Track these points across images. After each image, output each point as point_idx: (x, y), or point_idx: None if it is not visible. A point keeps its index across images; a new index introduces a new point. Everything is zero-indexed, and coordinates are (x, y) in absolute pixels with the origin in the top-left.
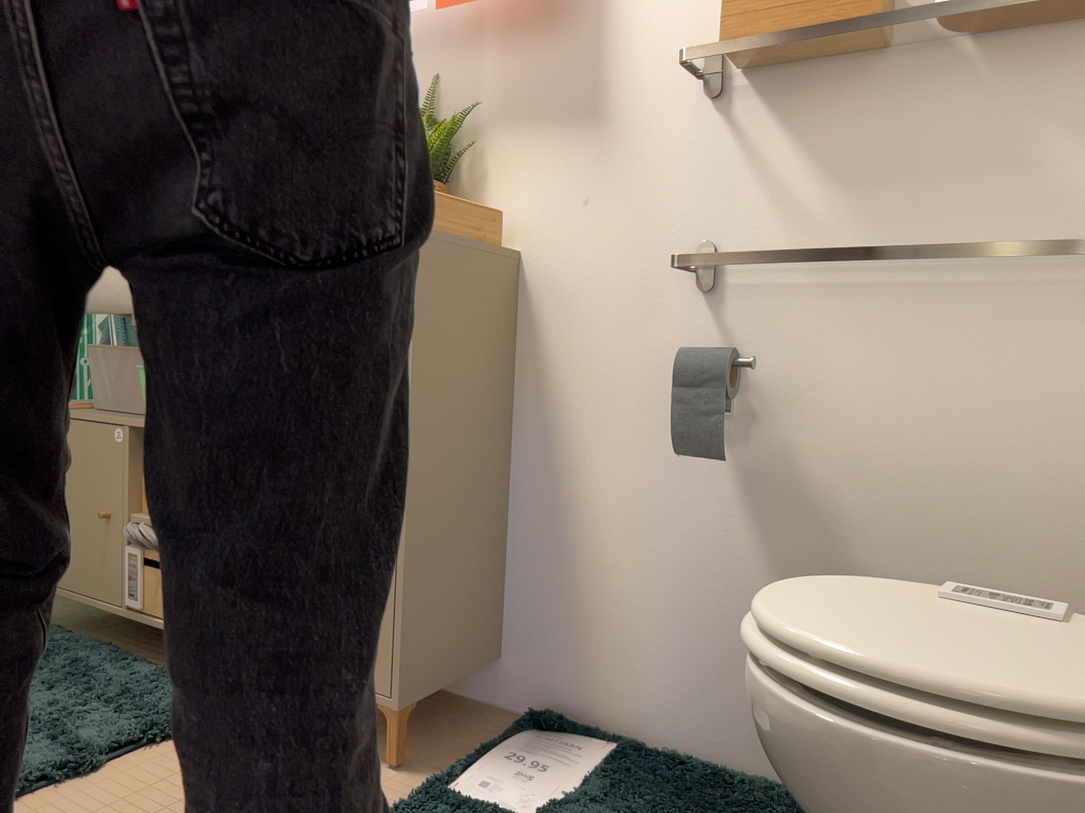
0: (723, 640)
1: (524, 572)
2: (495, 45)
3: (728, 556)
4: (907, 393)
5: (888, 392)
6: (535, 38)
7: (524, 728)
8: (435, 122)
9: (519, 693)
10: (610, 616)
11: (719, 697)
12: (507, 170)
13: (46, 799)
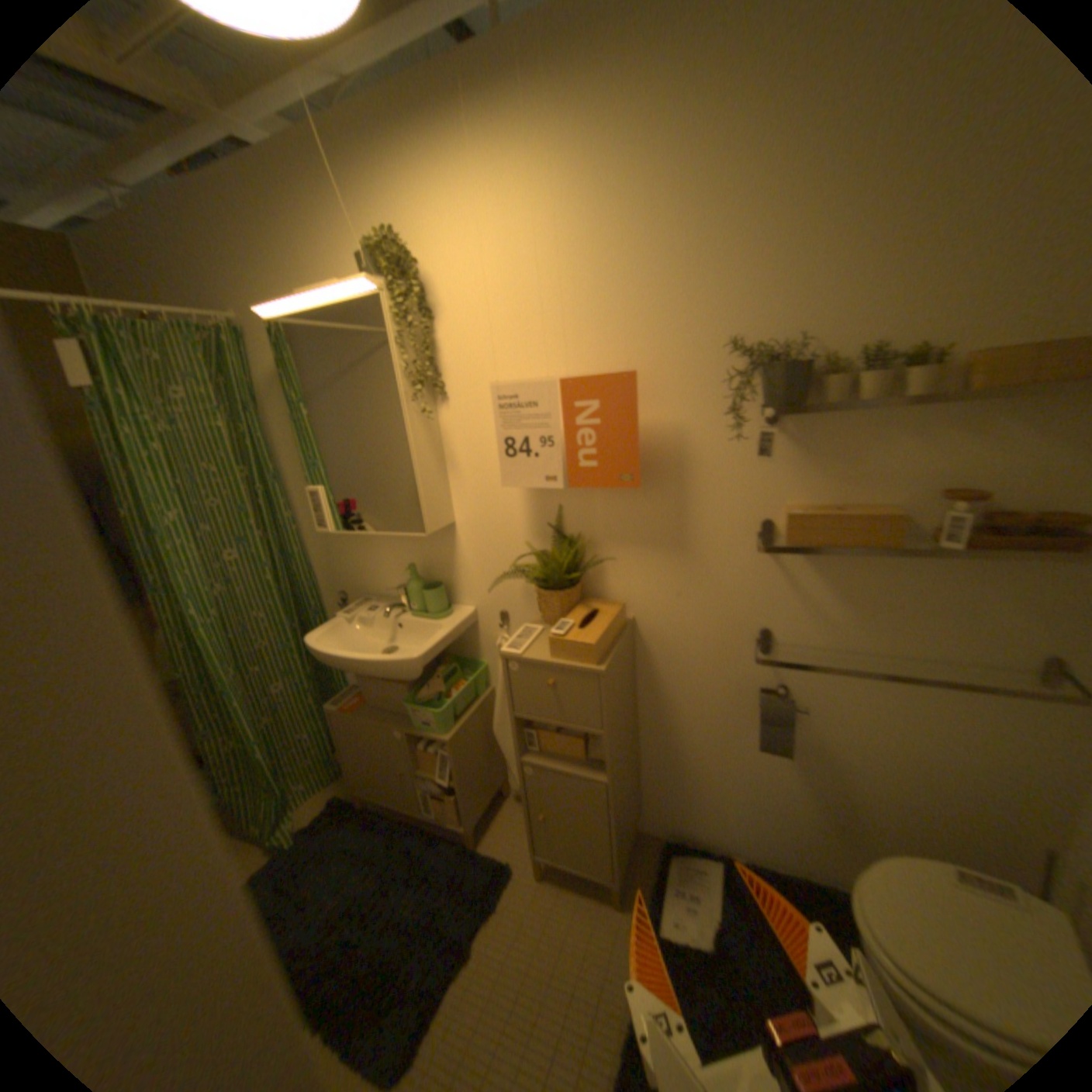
0: (779, 817)
1: (653, 776)
2: (603, 492)
3: (781, 782)
4: (894, 719)
5: (883, 717)
6: (633, 492)
7: (670, 860)
8: (563, 534)
9: (655, 828)
10: (709, 800)
11: (777, 840)
12: (620, 569)
13: (458, 992)
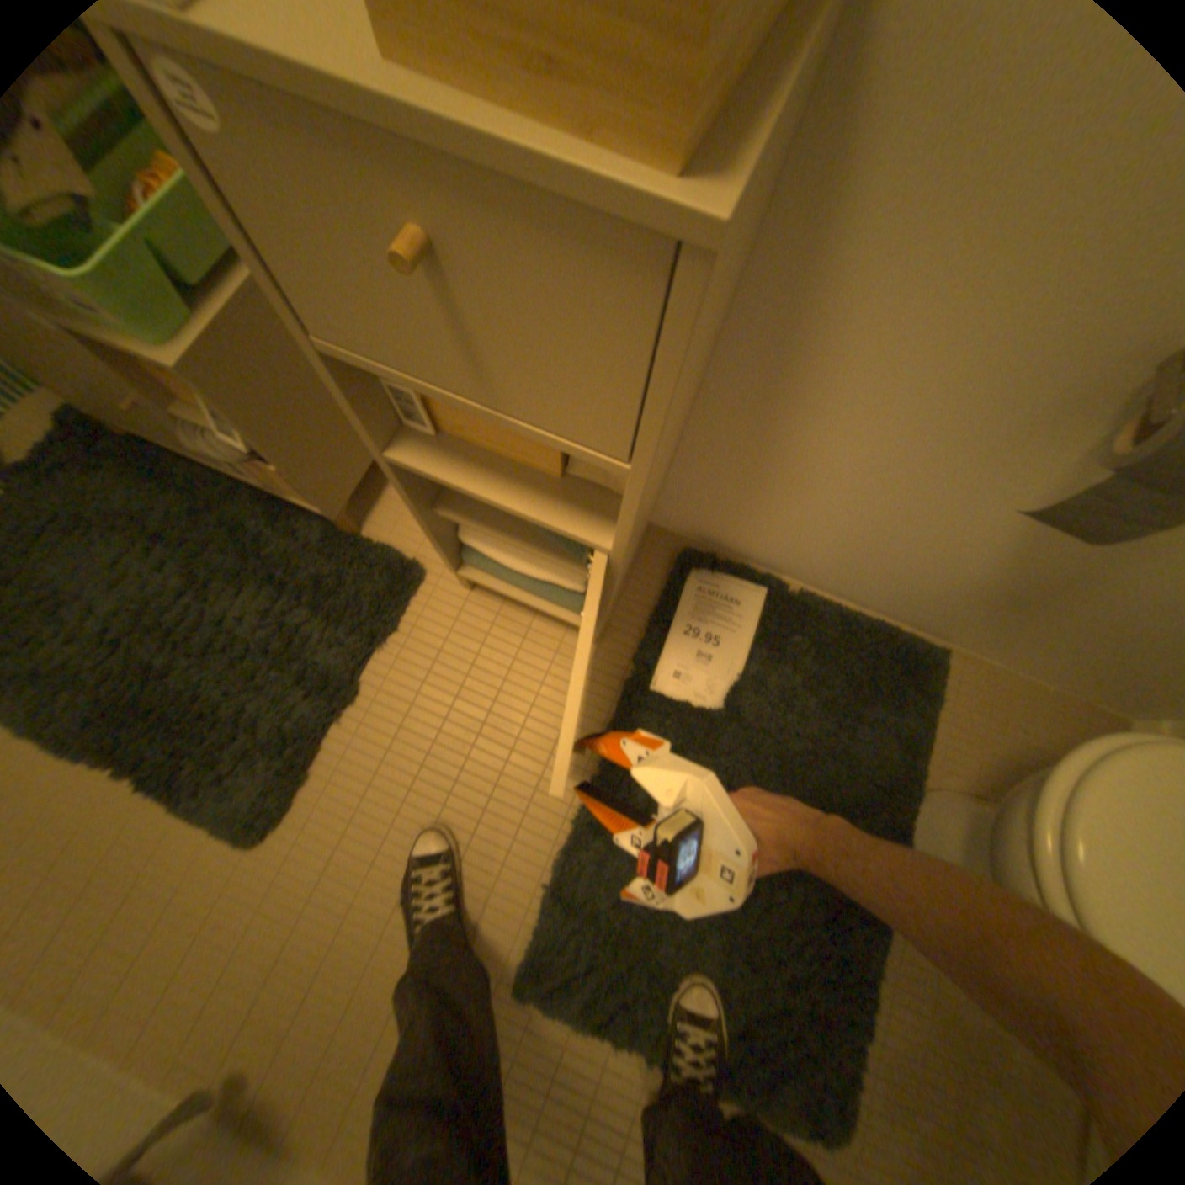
0: (910, 562)
1: (701, 462)
2: None
3: (973, 527)
4: None
5: None
6: None
7: (688, 576)
8: None
9: (673, 522)
10: (795, 517)
11: (877, 580)
12: None
13: (343, 739)
